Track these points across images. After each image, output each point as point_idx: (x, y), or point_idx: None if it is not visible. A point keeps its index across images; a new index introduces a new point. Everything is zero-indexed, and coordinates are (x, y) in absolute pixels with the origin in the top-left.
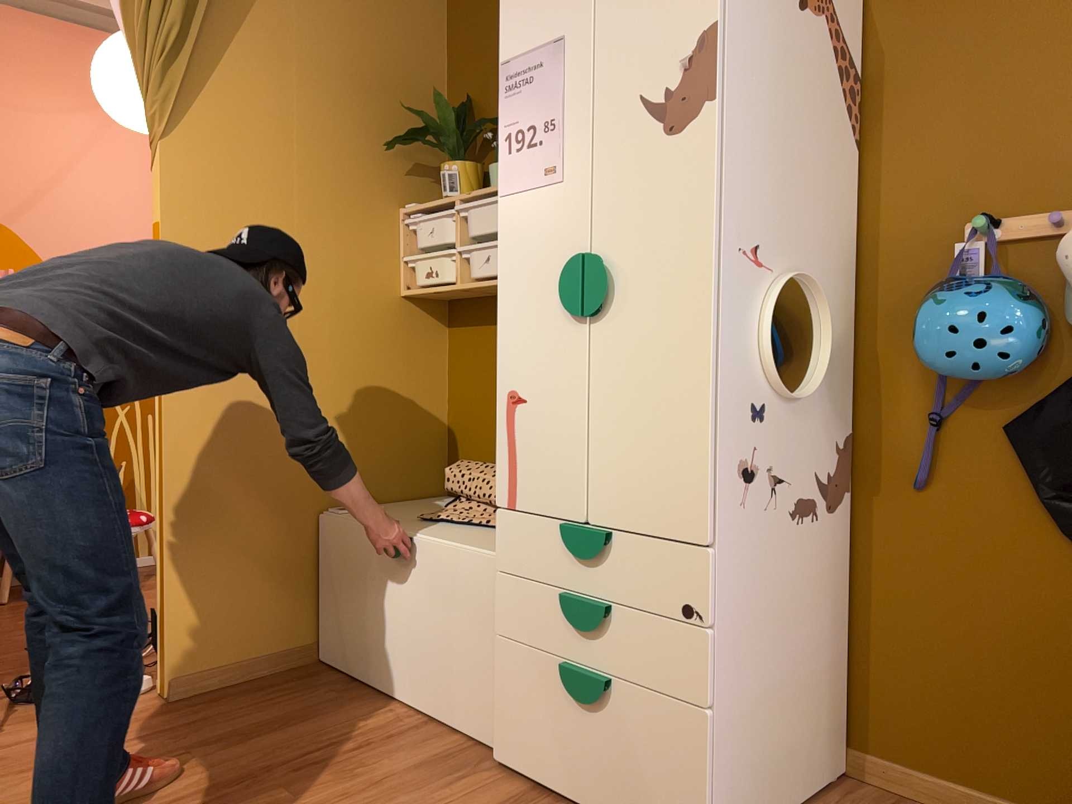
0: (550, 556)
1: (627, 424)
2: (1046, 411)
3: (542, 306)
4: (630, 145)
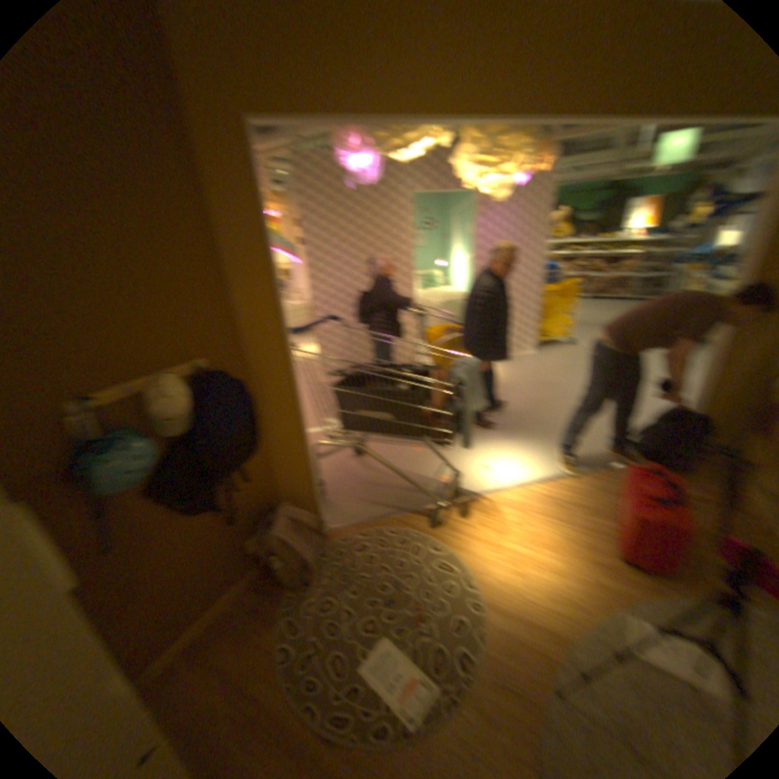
0: None
1: None
2: (158, 478)
3: None
4: None
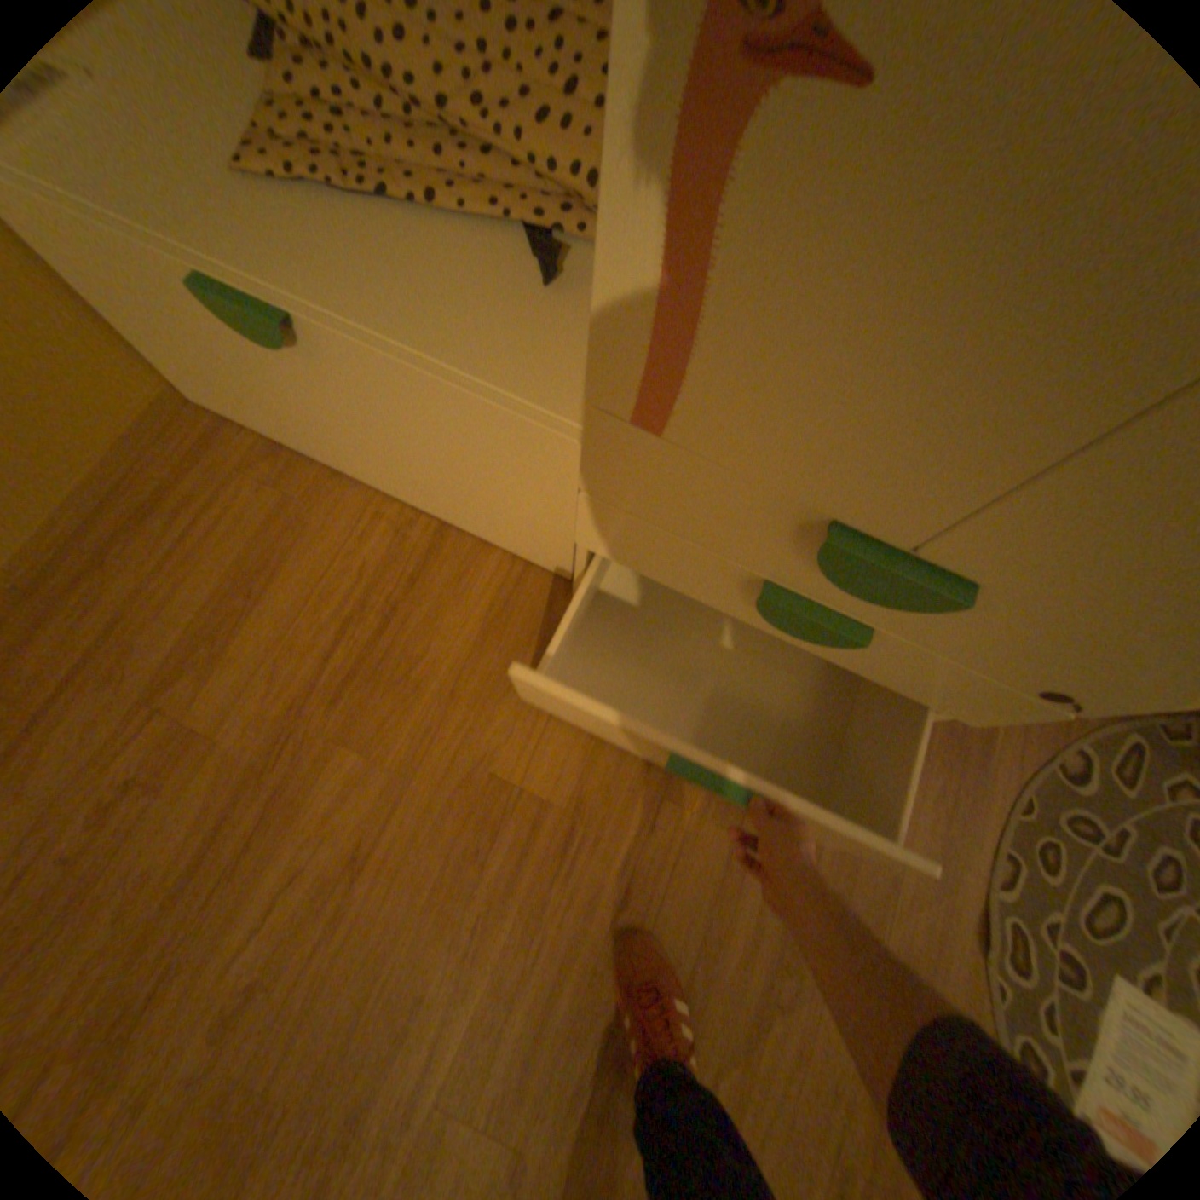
0: (750, 532)
1: None
2: None
3: None
4: None
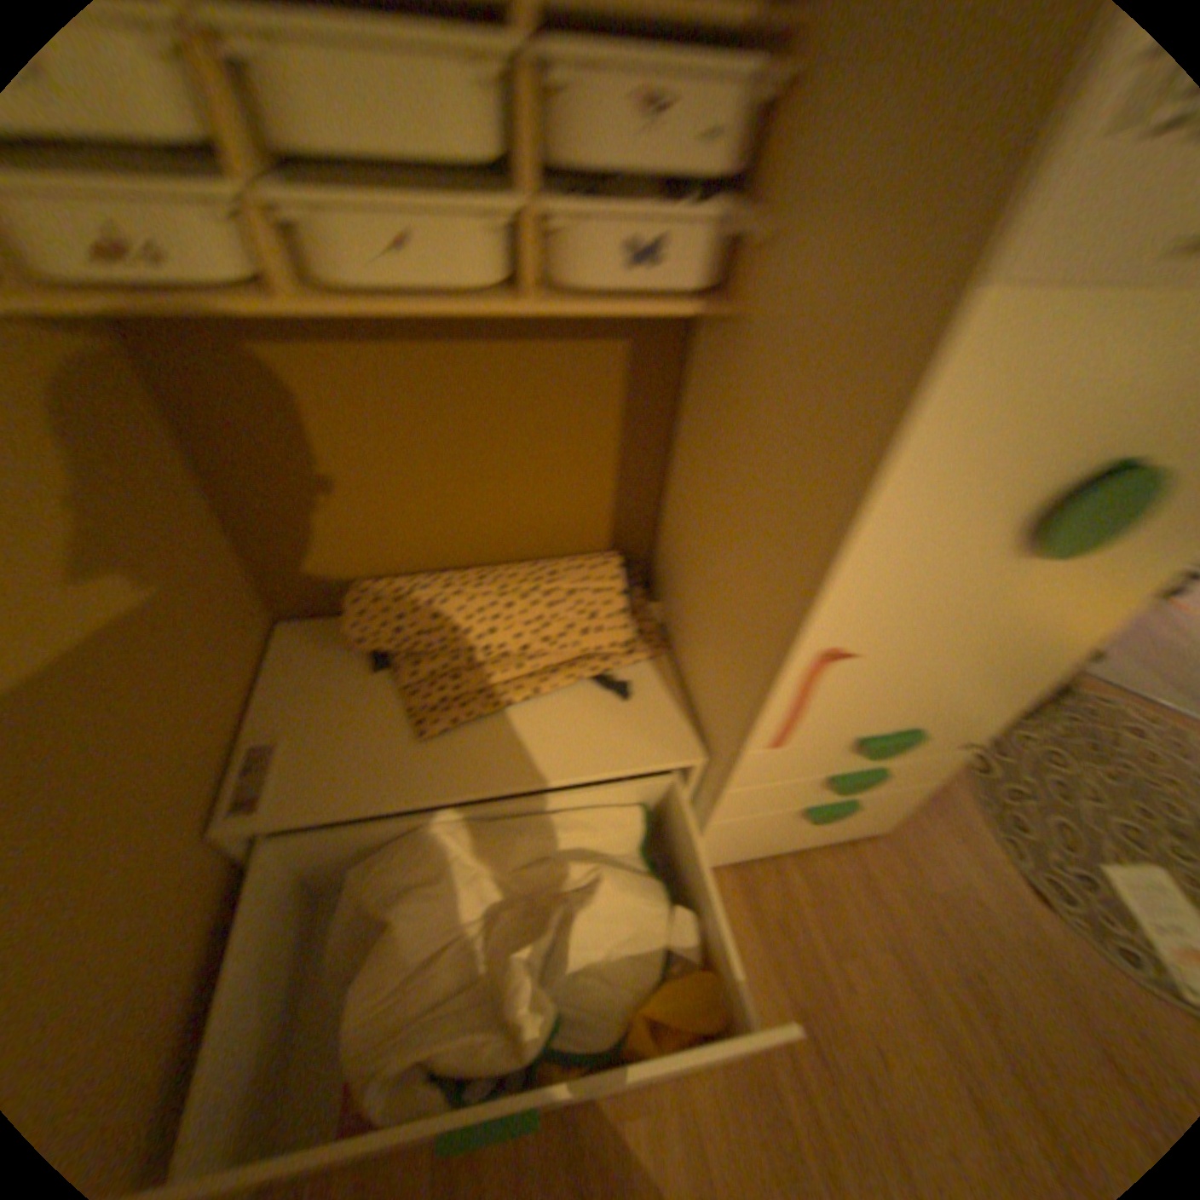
0: (821, 761)
1: (1011, 650)
2: None
3: (965, 536)
4: None
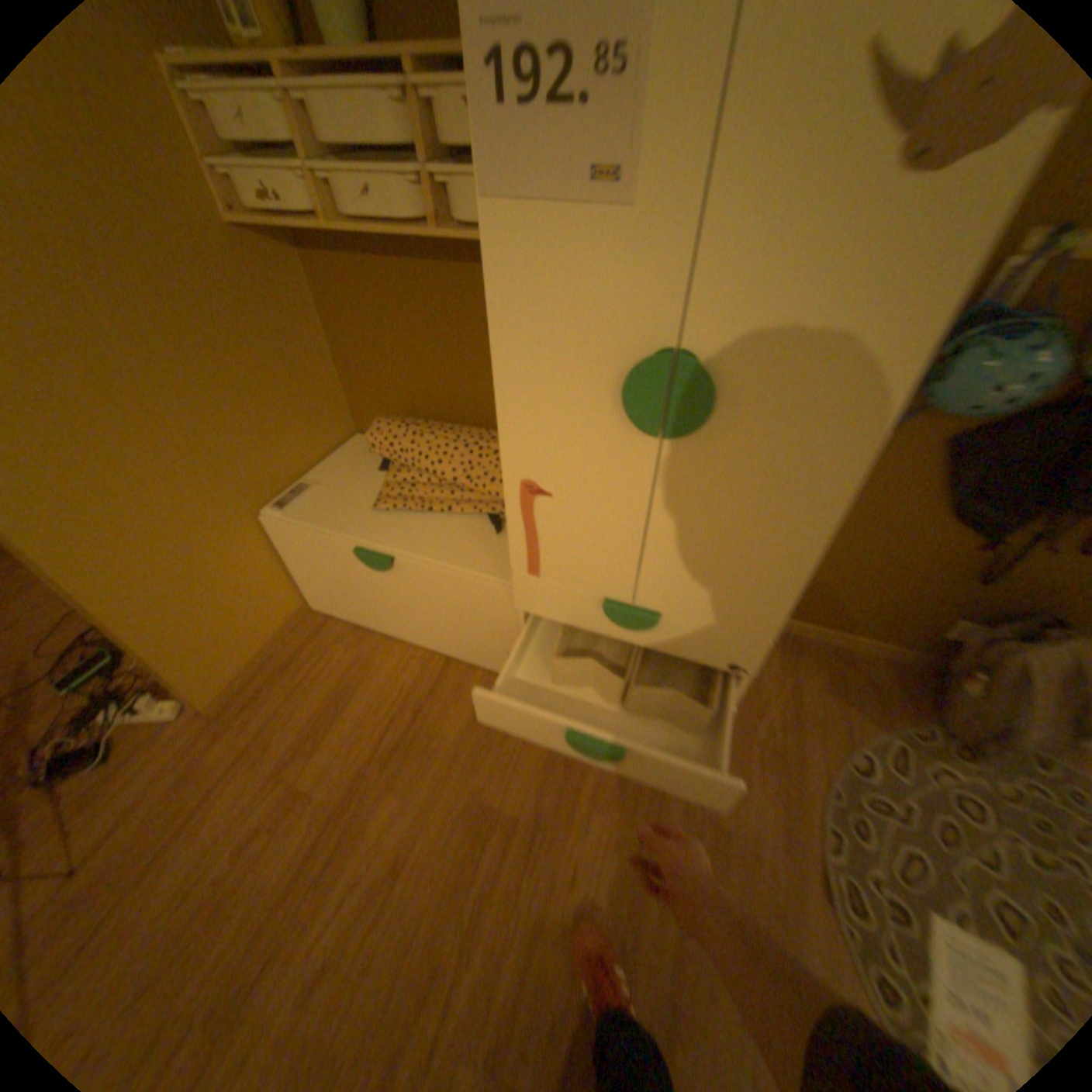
0: (583, 611)
1: (698, 544)
2: (1002, 439)
3: (576, 398)
4: (806, 169)
